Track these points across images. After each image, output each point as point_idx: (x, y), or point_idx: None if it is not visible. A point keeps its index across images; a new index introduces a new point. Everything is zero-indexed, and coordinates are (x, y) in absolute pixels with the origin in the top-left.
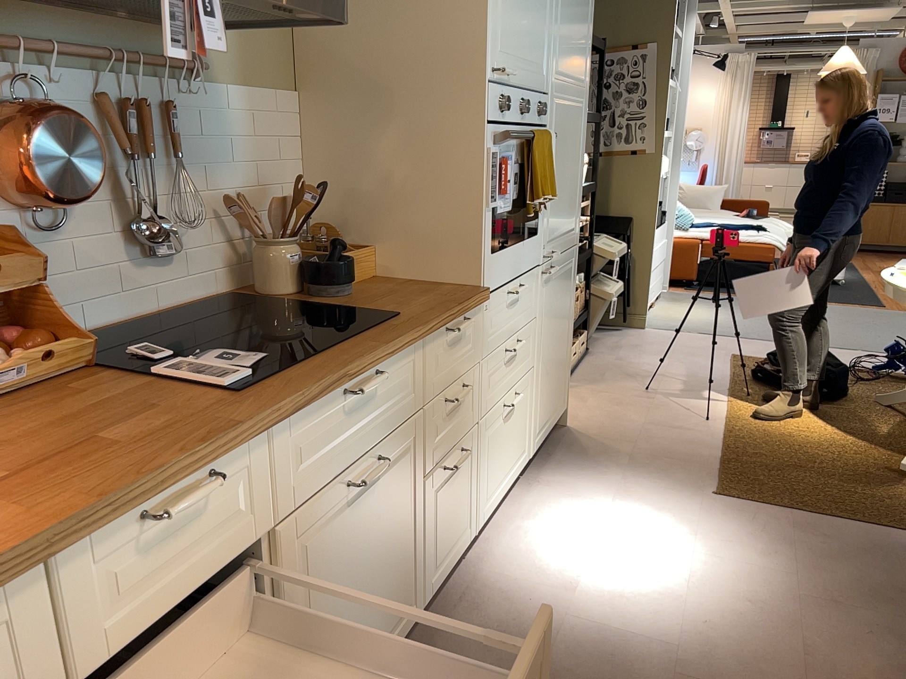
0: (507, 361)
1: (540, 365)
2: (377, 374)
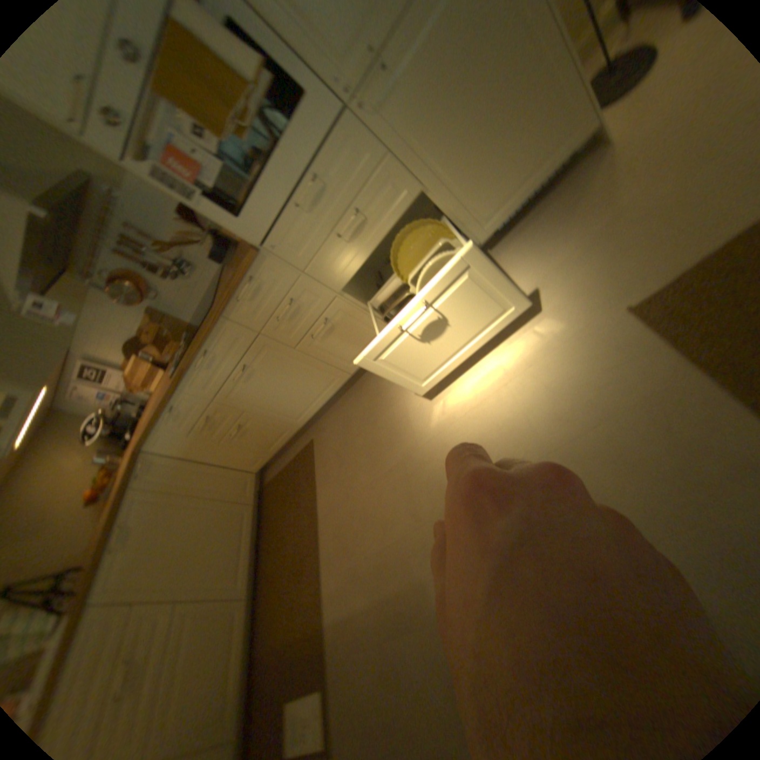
0: (351, 237)
1: (443, 176)
2: (206, 352)
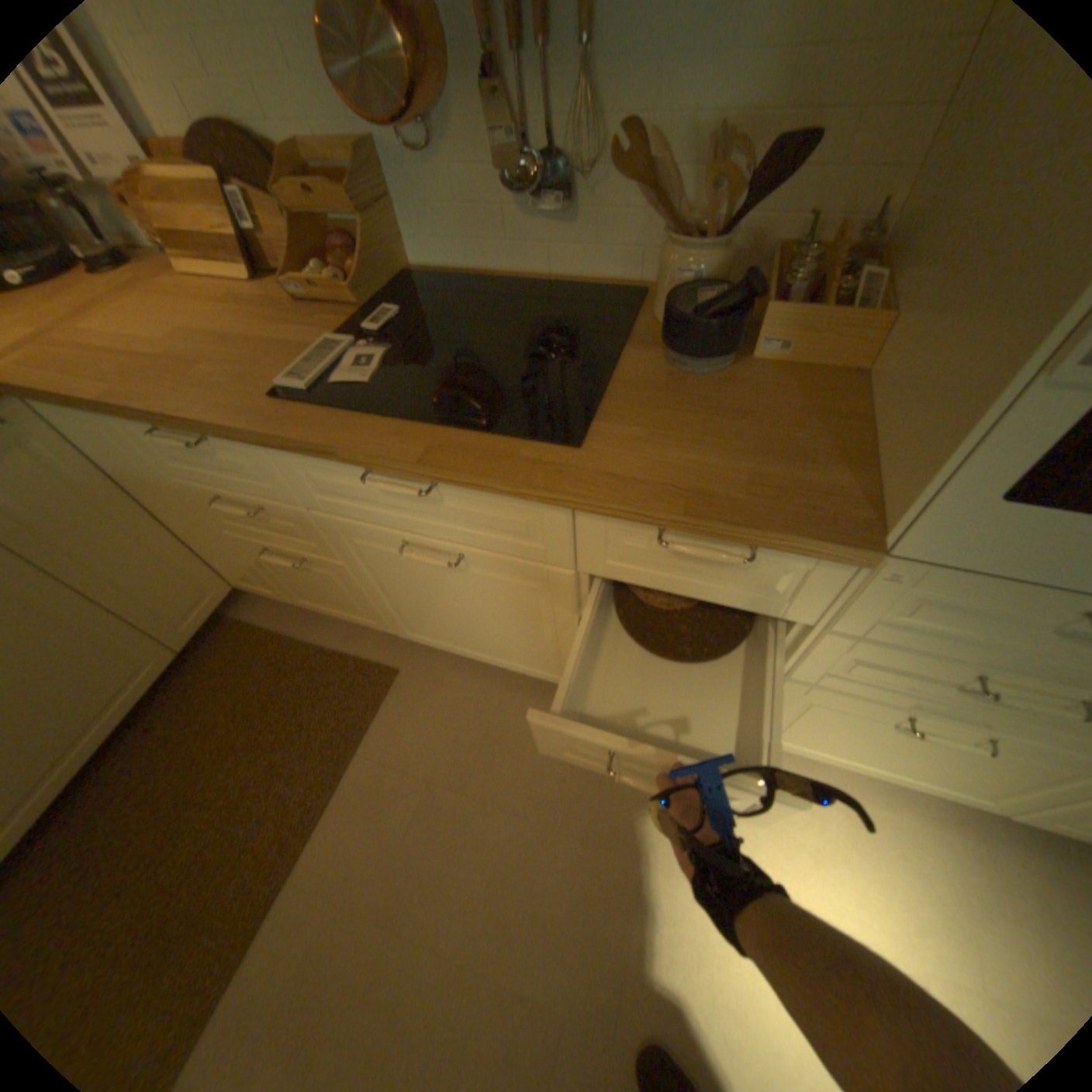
0: (981, 691)
1: None
2: (425, 484)
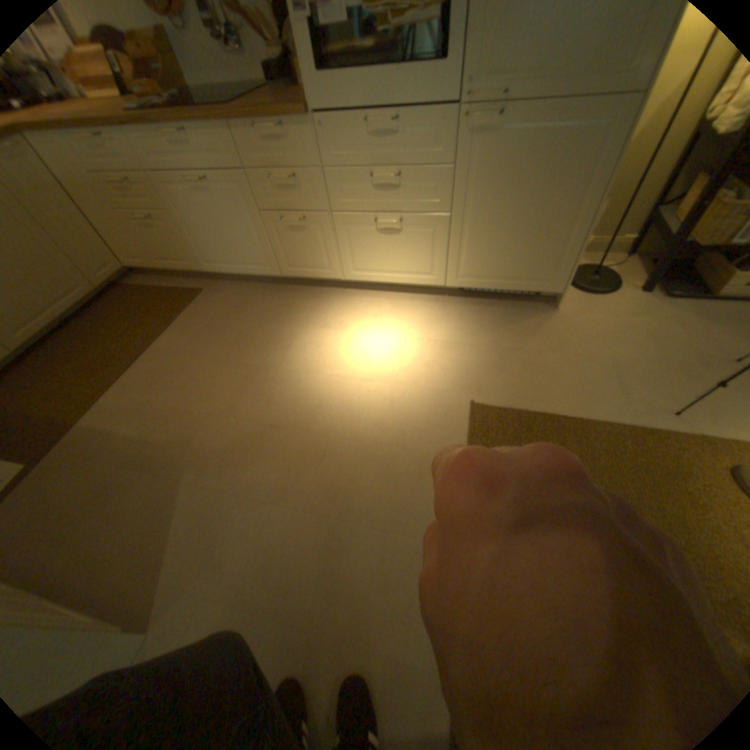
0: (376, 183)
1: (466, 217)
2: (178, 128)
